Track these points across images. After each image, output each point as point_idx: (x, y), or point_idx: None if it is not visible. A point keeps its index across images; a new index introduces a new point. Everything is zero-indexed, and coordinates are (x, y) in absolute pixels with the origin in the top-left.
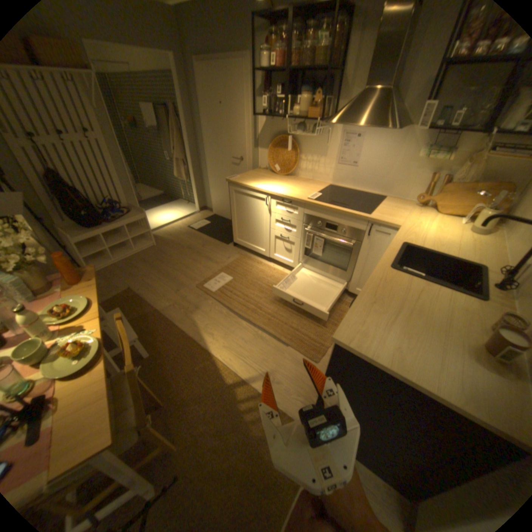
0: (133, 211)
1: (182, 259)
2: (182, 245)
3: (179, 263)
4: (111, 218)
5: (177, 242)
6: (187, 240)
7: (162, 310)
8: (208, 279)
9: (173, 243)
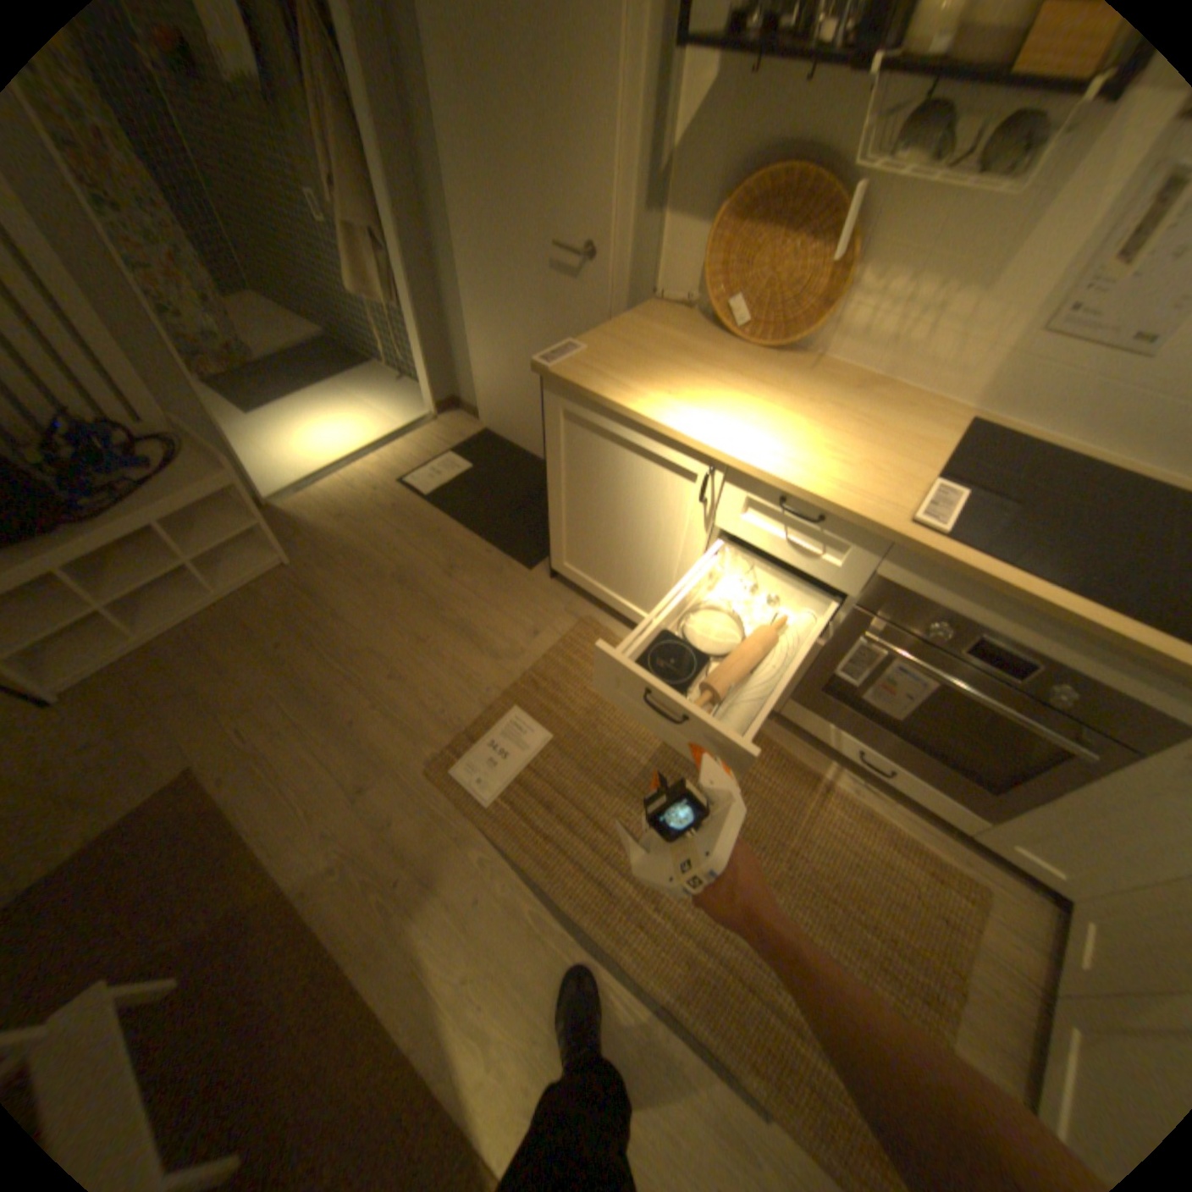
0: (186, 460)
1: (378, 637)
2: (380, 566)
3: (368, 652)
4: (99, 498)
5: (362, 555)
6: (397, 543)
7: (301, 896)
8: (468, 740)
9: (350, 559)
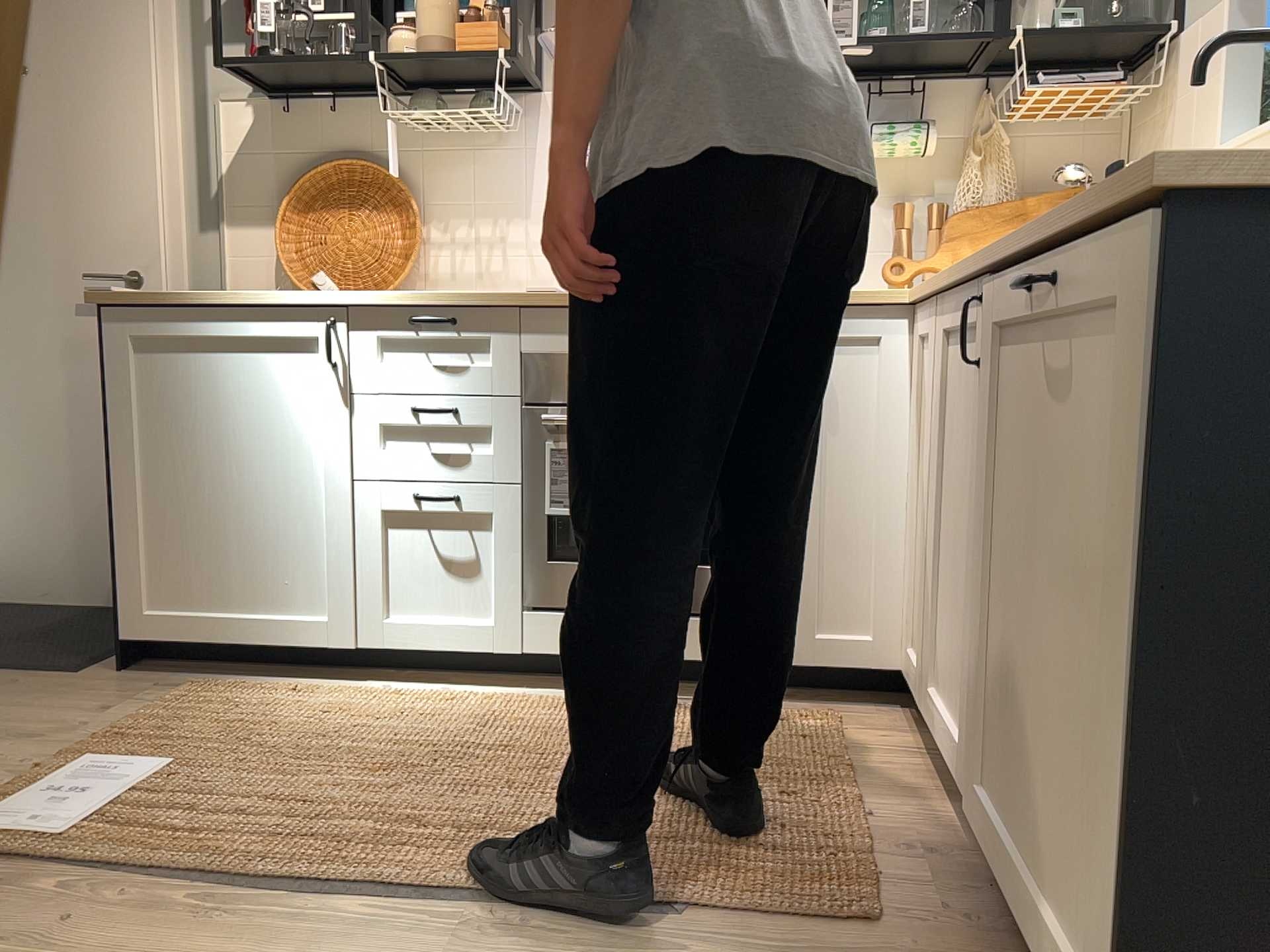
0: None
1: None
2: None
3: None
4: None
5: None
6: None
7: None
8: None
9: None
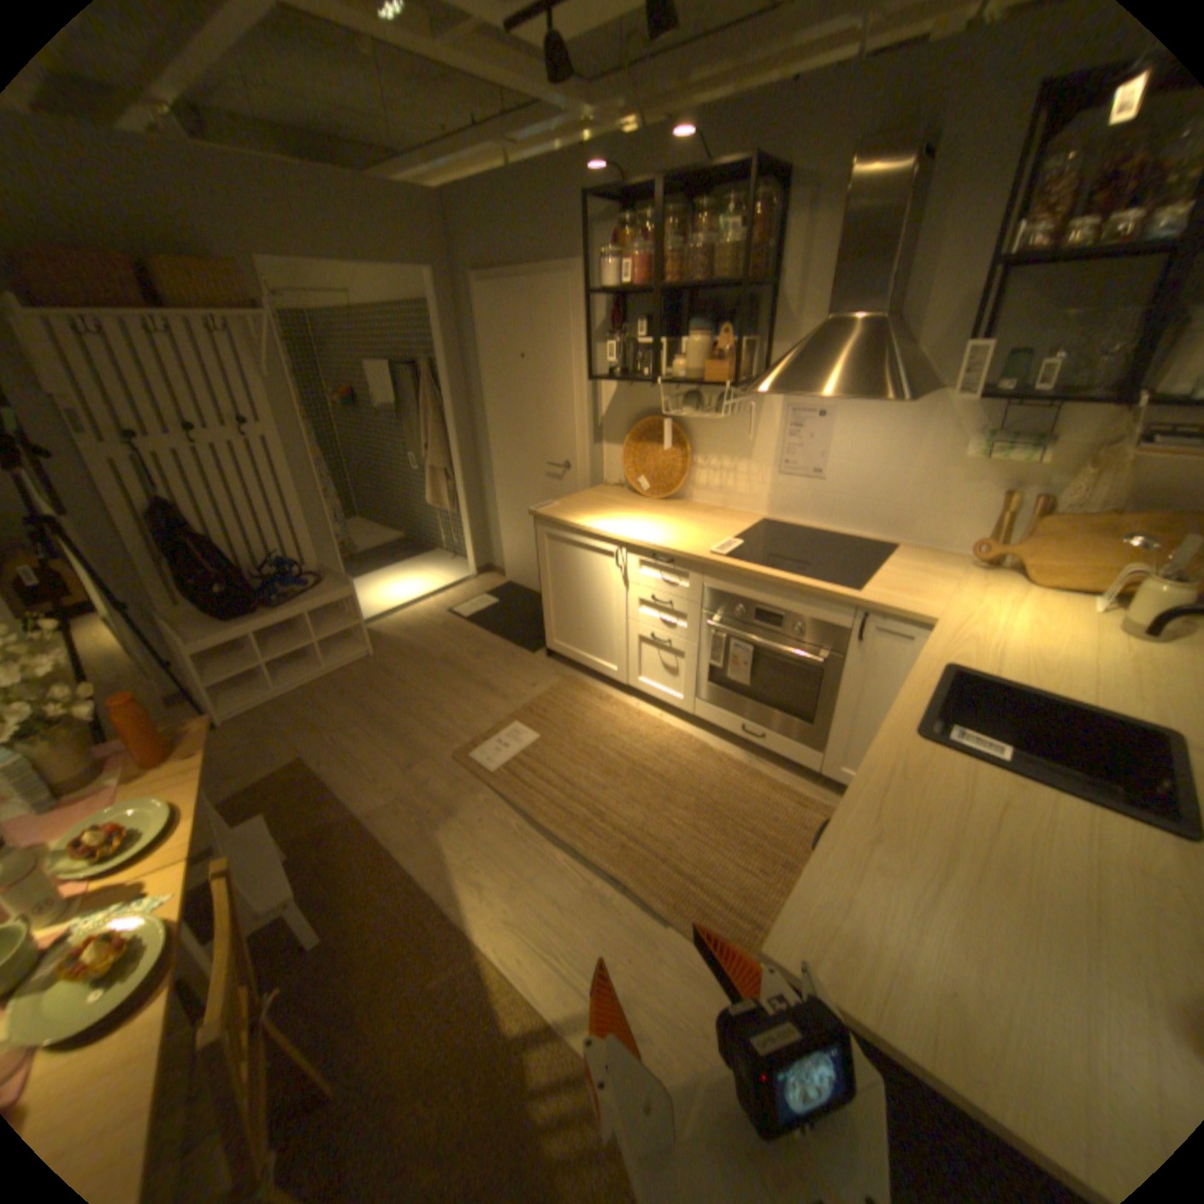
0: (327, 582)
1: (427, 690)
2: (432, 655)
3: (420, 698)
4: (278, 600)
5: (420, 649)
6: (444, 642)
7: (367, 818)
8: (482, 739)
9: (412, 651)
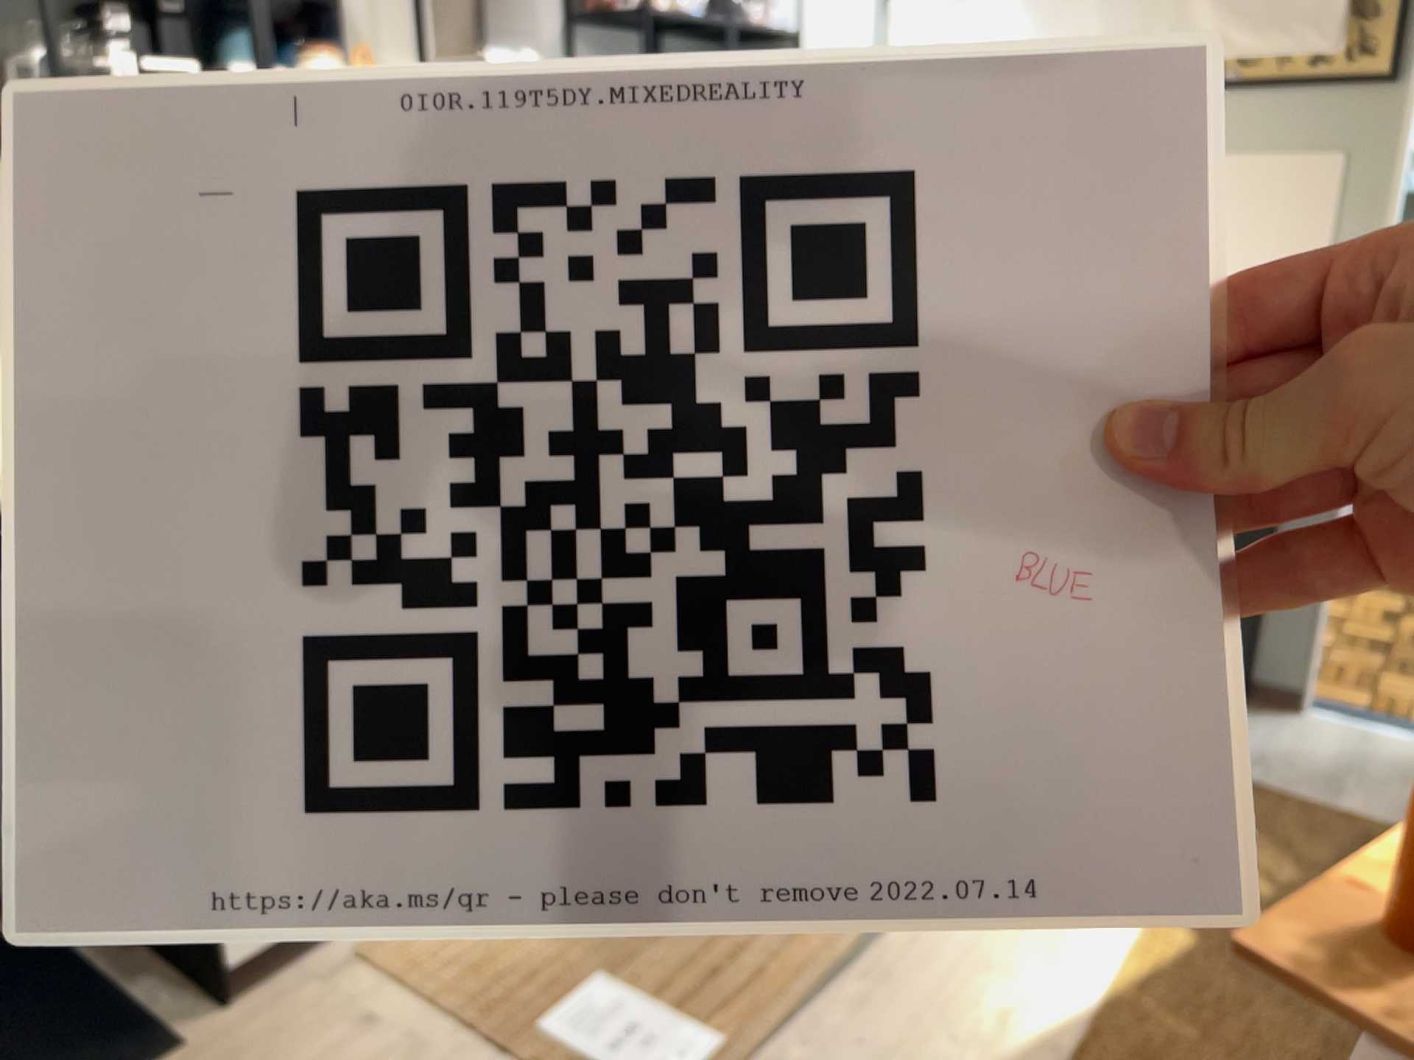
0: None
1: None
2: None
3: None
4: None
5: None
6: None
7: None
8: None
9: None
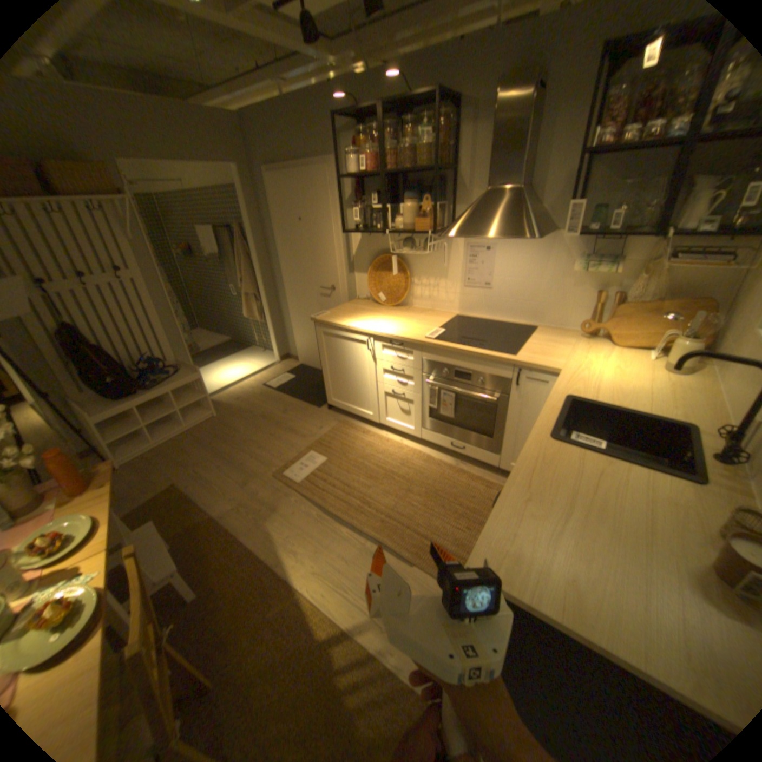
0: (182, 371)
1: (253, 435)
2: (254, 413)
3: (249, 441)
4: (150, 384)
5: (247, 410)
6: (262, 405)
7: (220, 518)
8: (291, 463)
9: (241, 412)
